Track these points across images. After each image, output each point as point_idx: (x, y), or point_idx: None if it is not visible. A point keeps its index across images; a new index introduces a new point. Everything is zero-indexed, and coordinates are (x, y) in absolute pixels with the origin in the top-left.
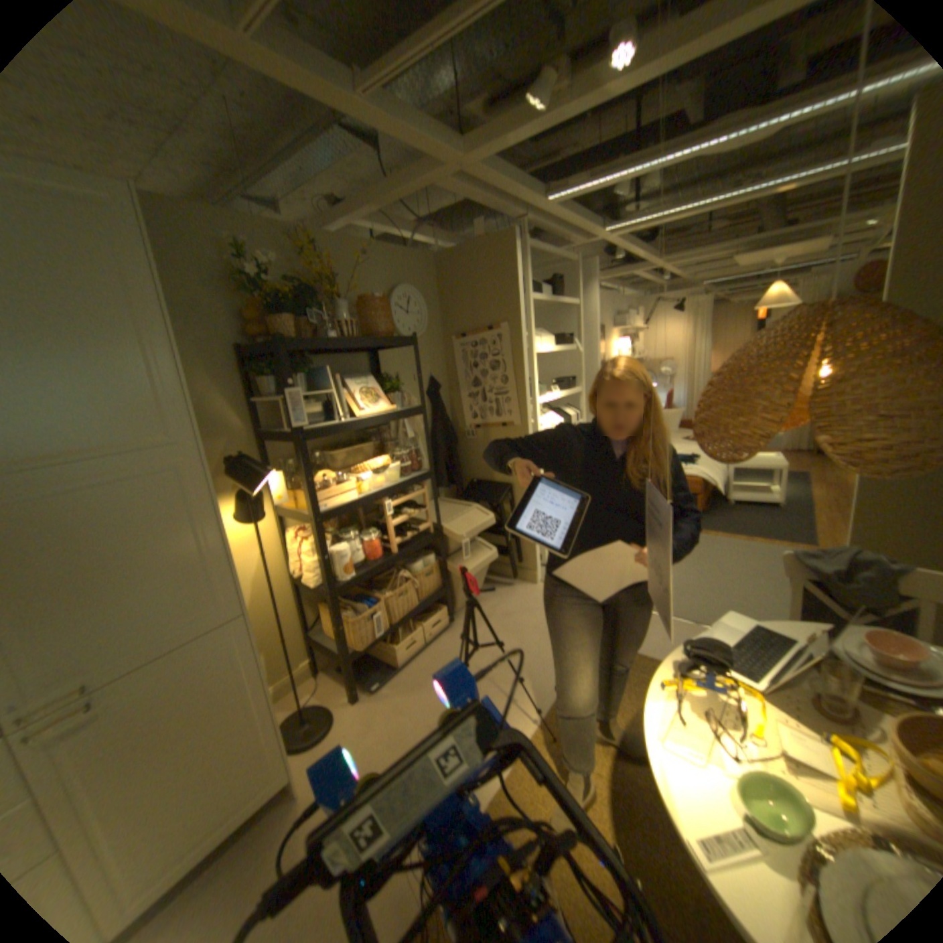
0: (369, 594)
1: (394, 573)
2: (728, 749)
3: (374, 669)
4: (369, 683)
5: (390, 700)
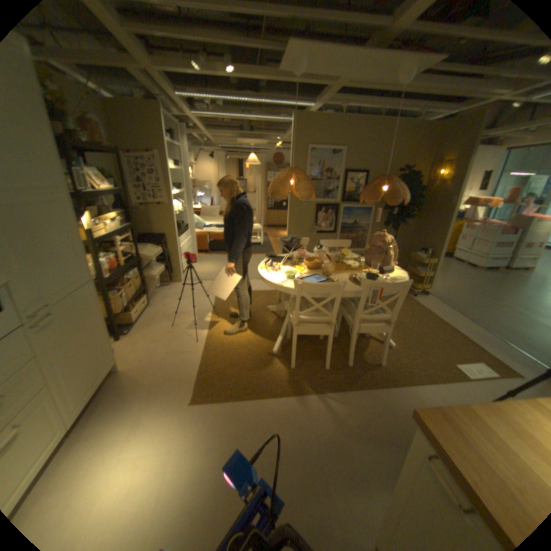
0: (112, 288)
1: (121, 277)
2: (279, 273)
3: (119, 327)
4: (121, 332)
5: (139, 332)
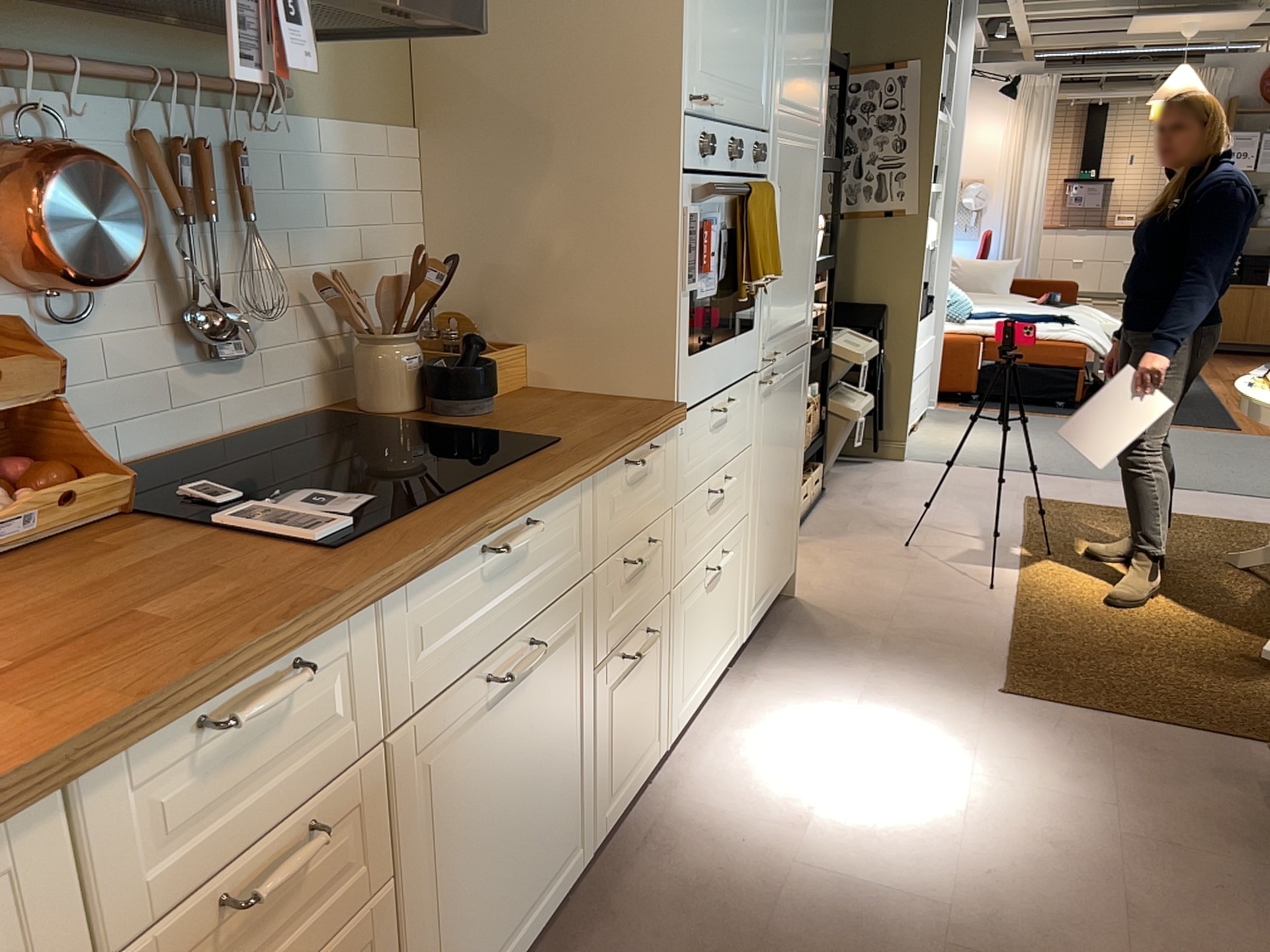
0: None
1: None
2: None
3: None
4: None
5: (817, 541)
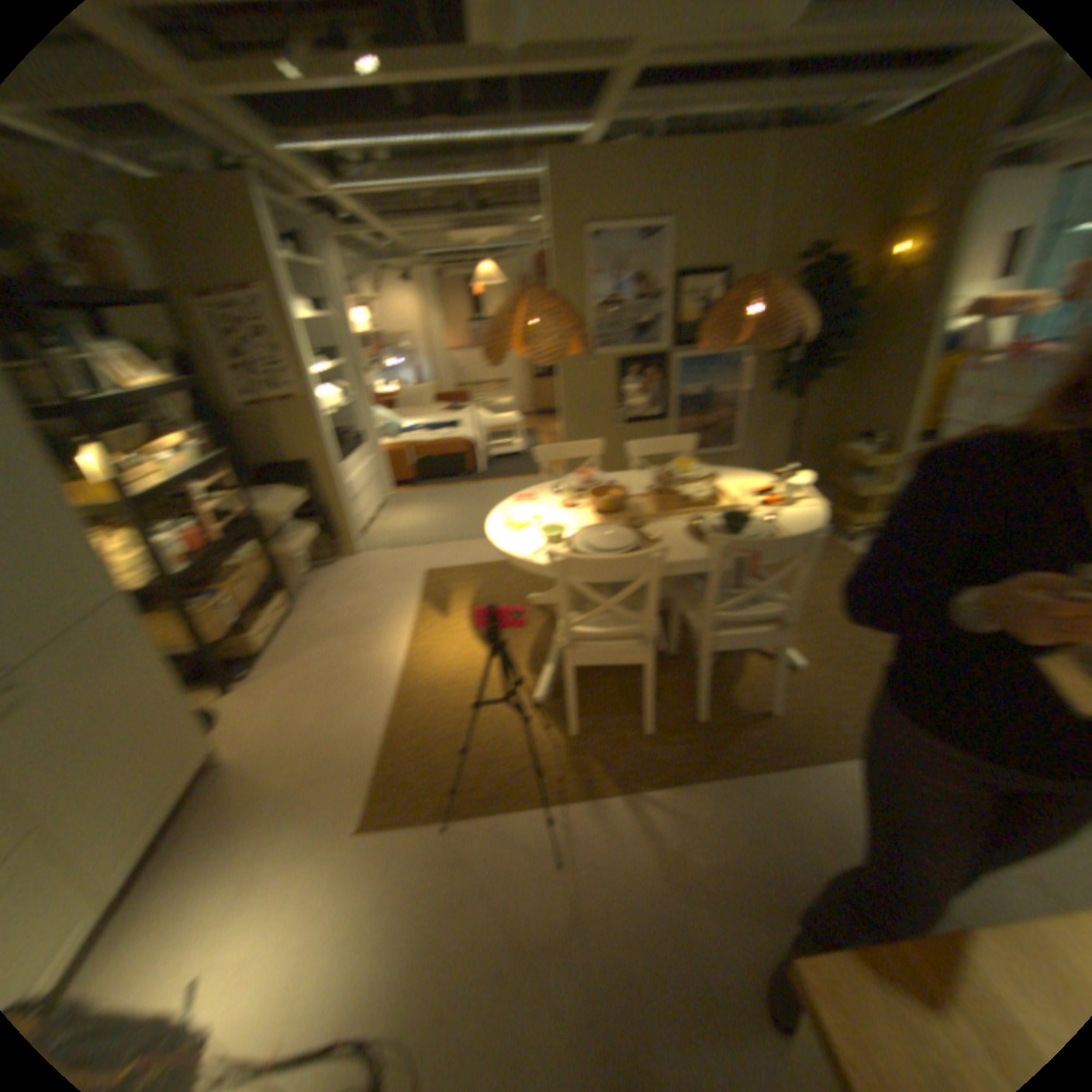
0: (195, 596)
1: (214, 570)
2: (529, 533)
3: (224, 671)
4: (227, 681)
5: (263, 680)
